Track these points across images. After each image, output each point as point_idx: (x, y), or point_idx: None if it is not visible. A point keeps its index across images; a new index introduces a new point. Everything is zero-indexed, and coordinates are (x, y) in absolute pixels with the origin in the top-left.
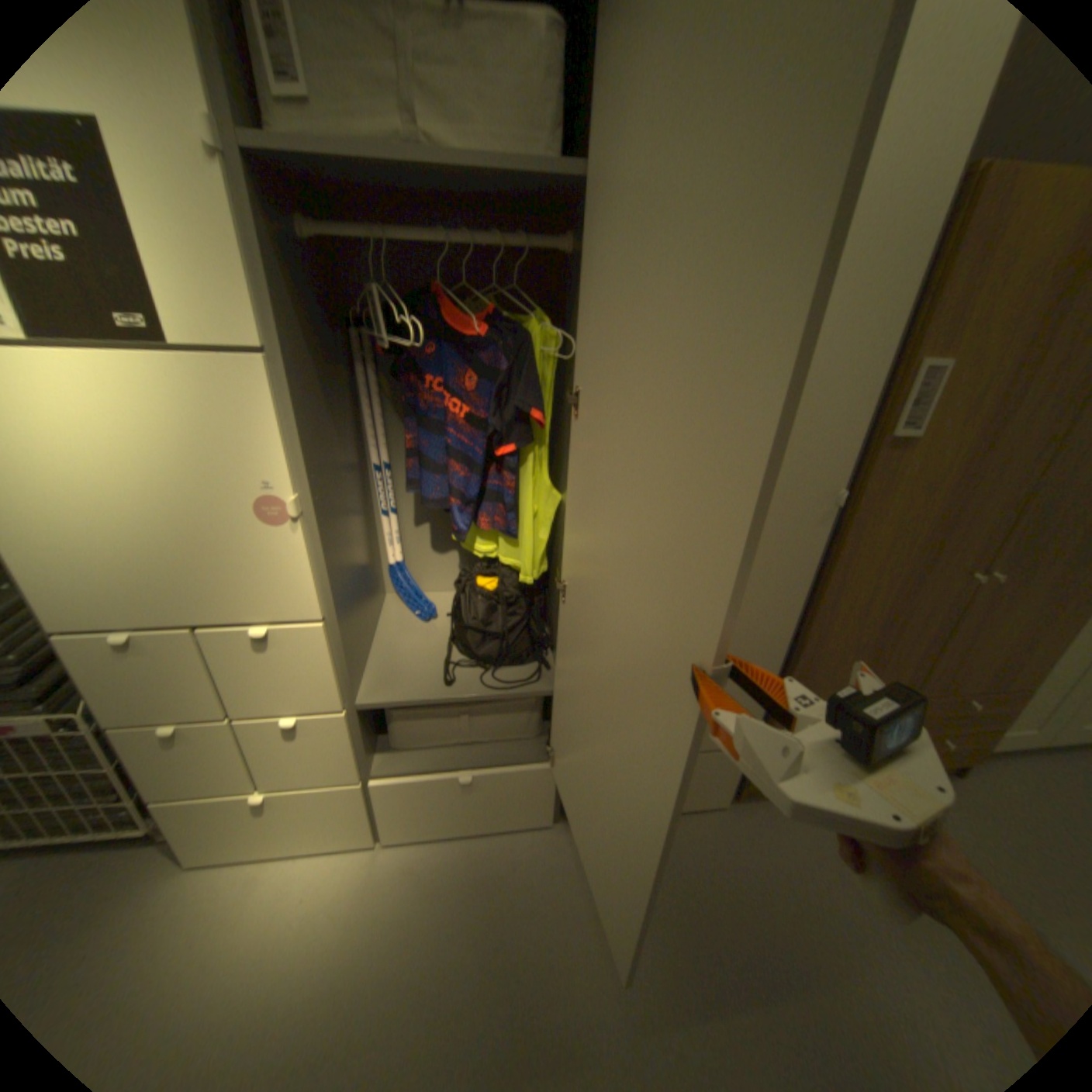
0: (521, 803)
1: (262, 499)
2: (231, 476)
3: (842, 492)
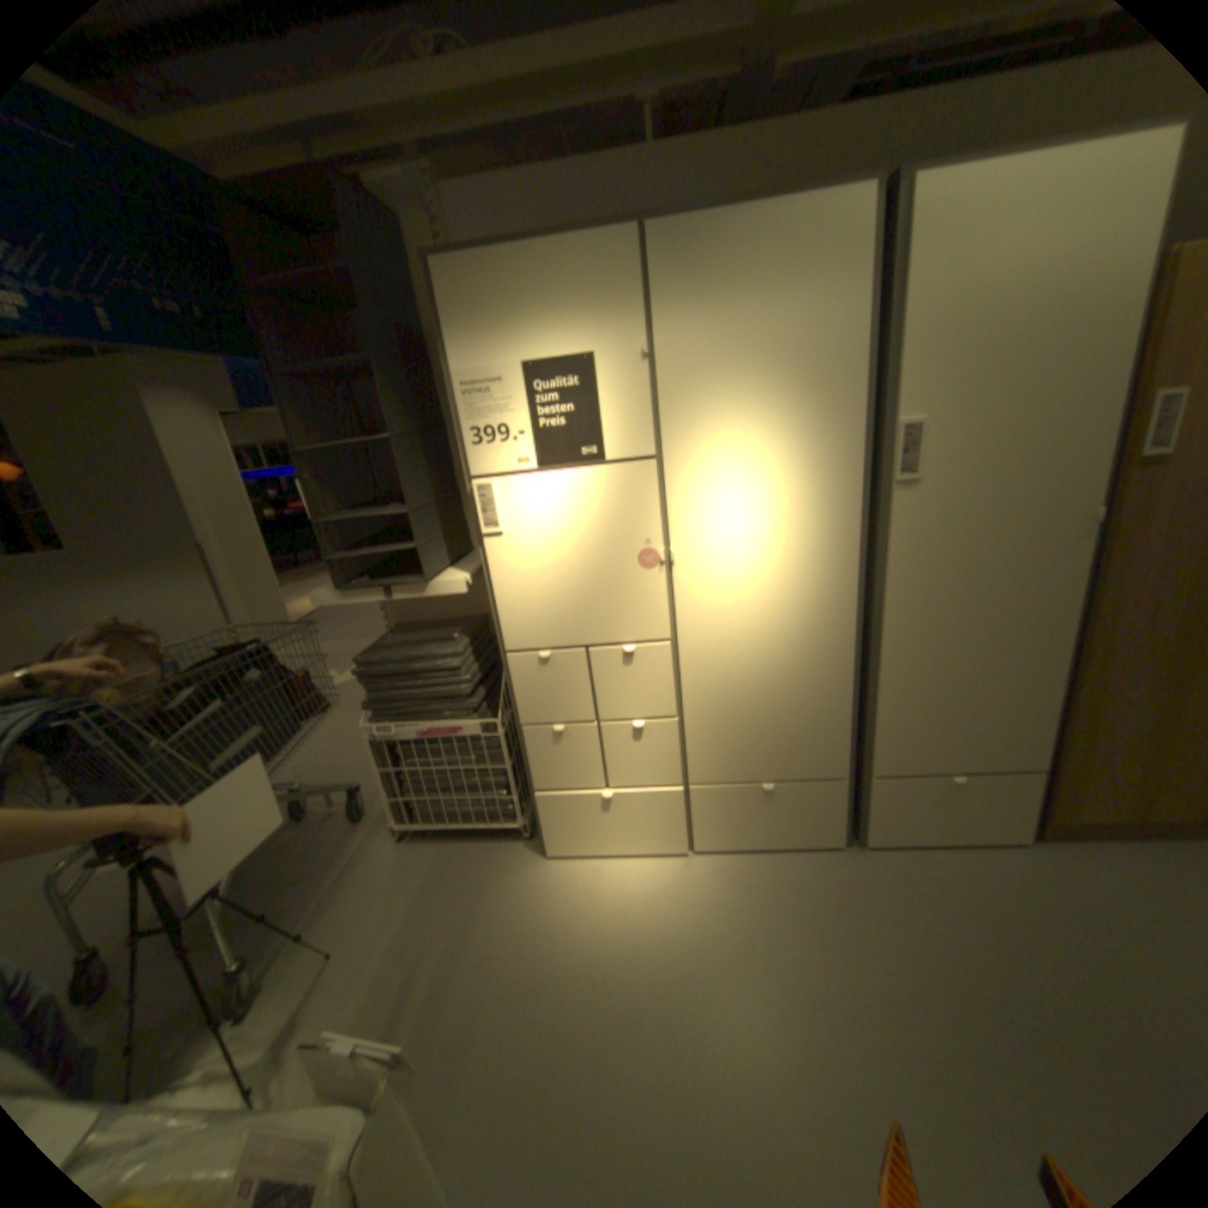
0: (816, 818)
1: (643, 552)
2: (627, 538)
3: (1100, 509)
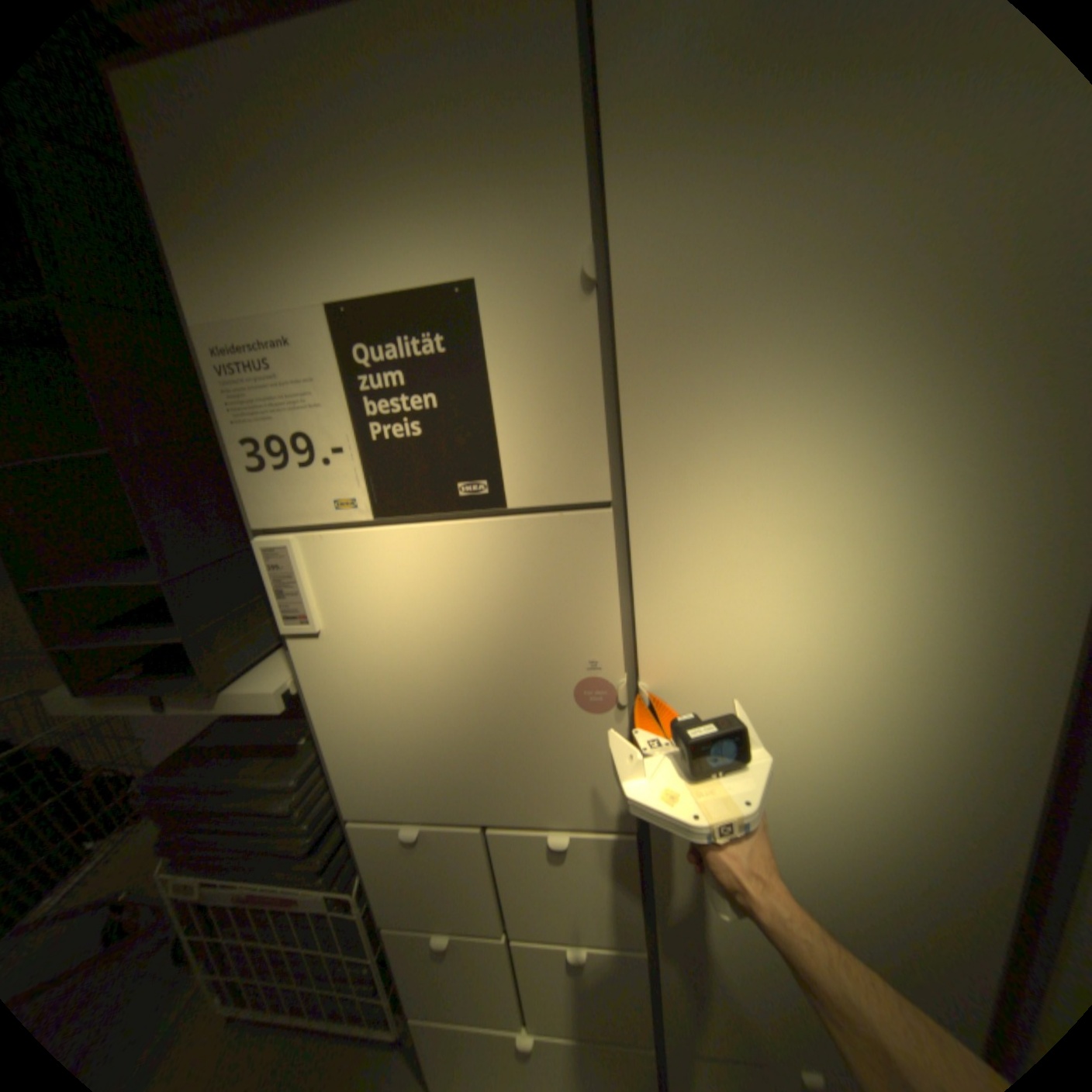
0: None
1: (584, 680)
2: (553, 654)
3: None
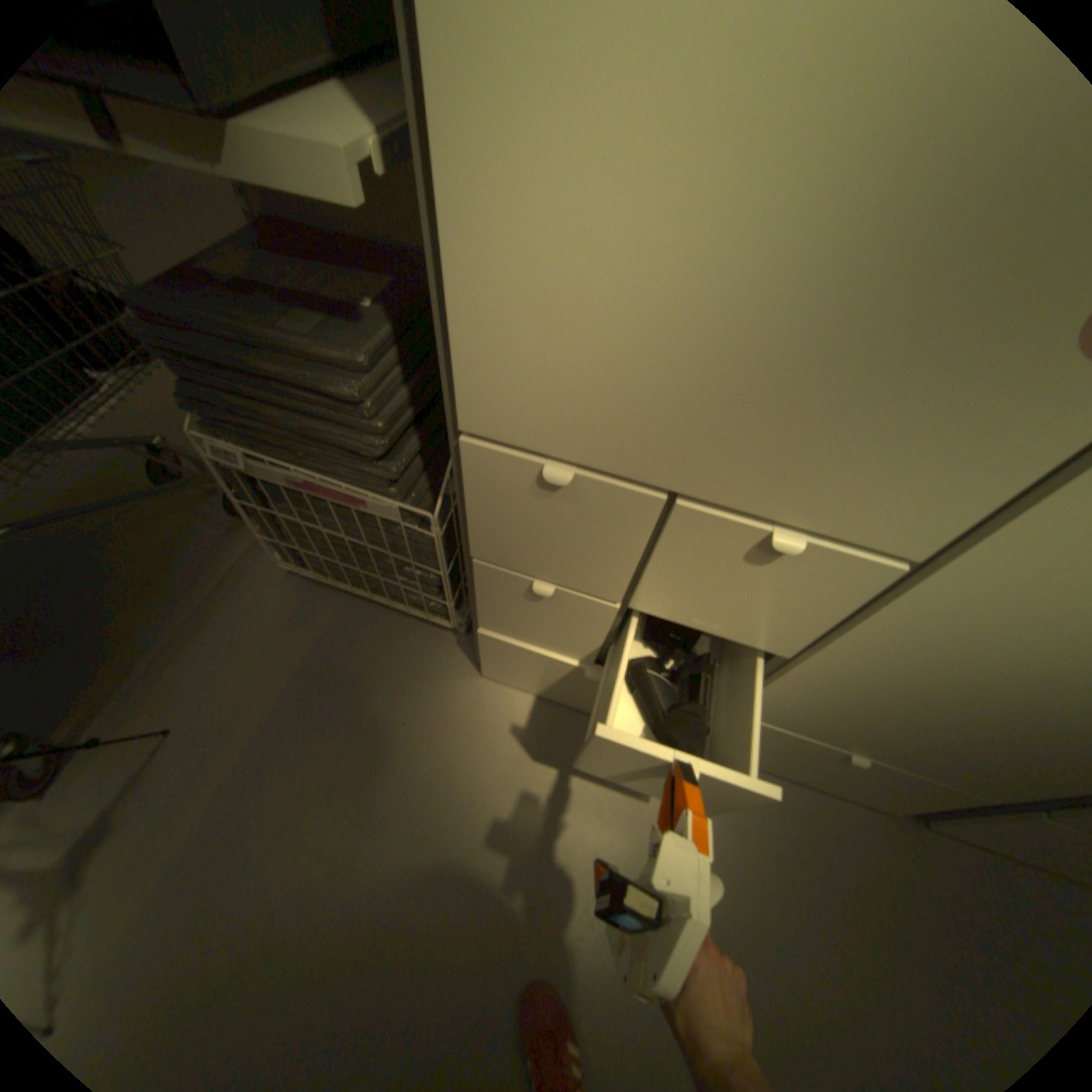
0: (895, 797)
1: None
2: None
3: None
